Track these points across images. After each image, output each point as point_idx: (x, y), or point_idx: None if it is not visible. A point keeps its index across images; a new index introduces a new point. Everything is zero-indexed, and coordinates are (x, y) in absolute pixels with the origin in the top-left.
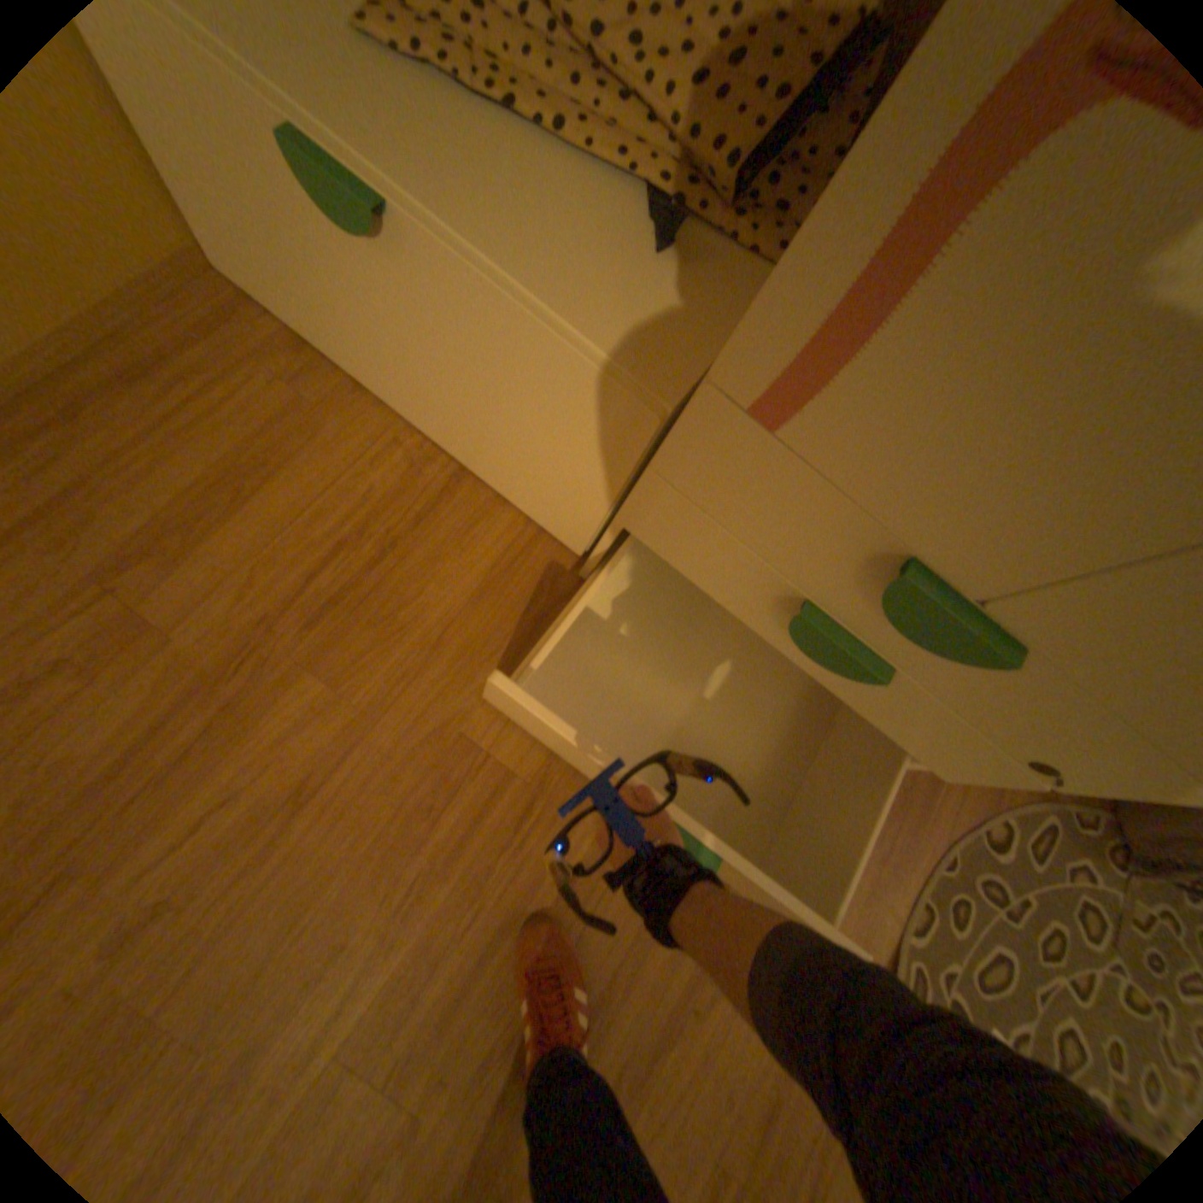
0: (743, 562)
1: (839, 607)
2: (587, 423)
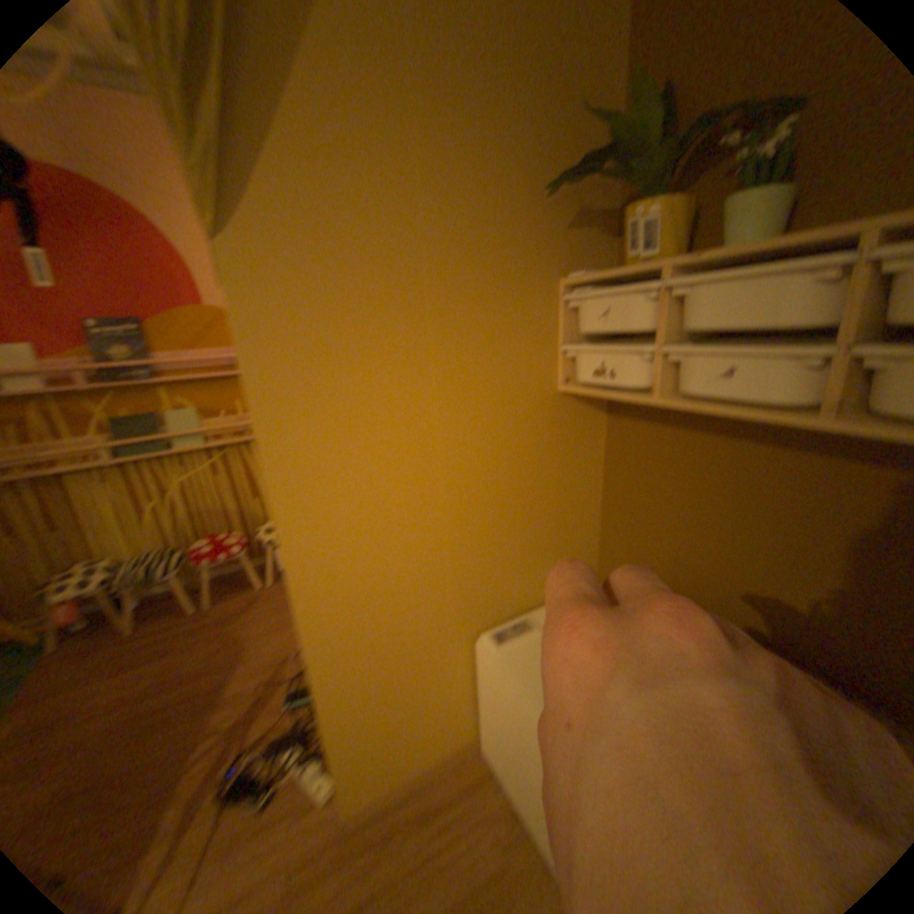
0: None
1: None
2: None
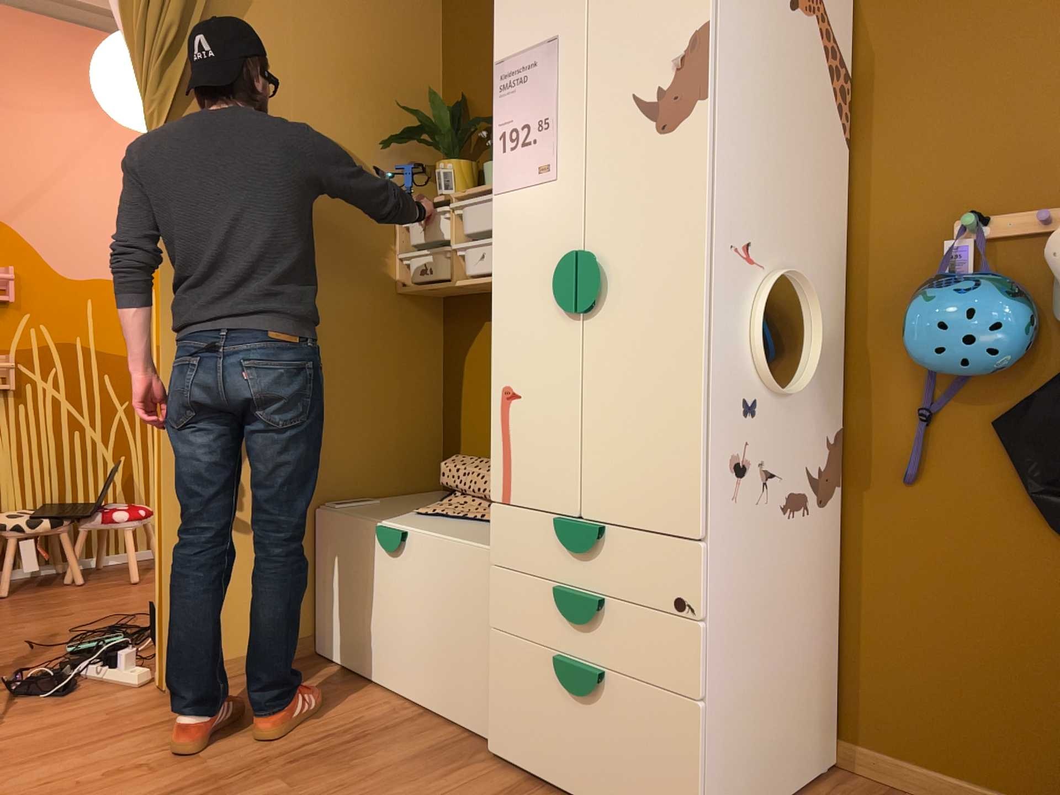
0: (534, 591)
1: (568, 579)
2: (476, 587)
